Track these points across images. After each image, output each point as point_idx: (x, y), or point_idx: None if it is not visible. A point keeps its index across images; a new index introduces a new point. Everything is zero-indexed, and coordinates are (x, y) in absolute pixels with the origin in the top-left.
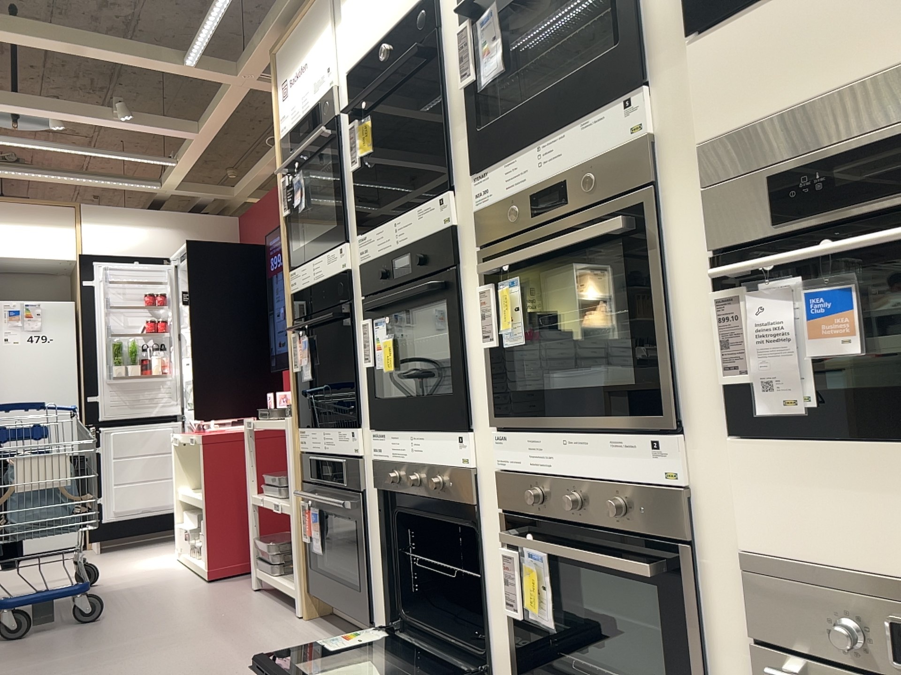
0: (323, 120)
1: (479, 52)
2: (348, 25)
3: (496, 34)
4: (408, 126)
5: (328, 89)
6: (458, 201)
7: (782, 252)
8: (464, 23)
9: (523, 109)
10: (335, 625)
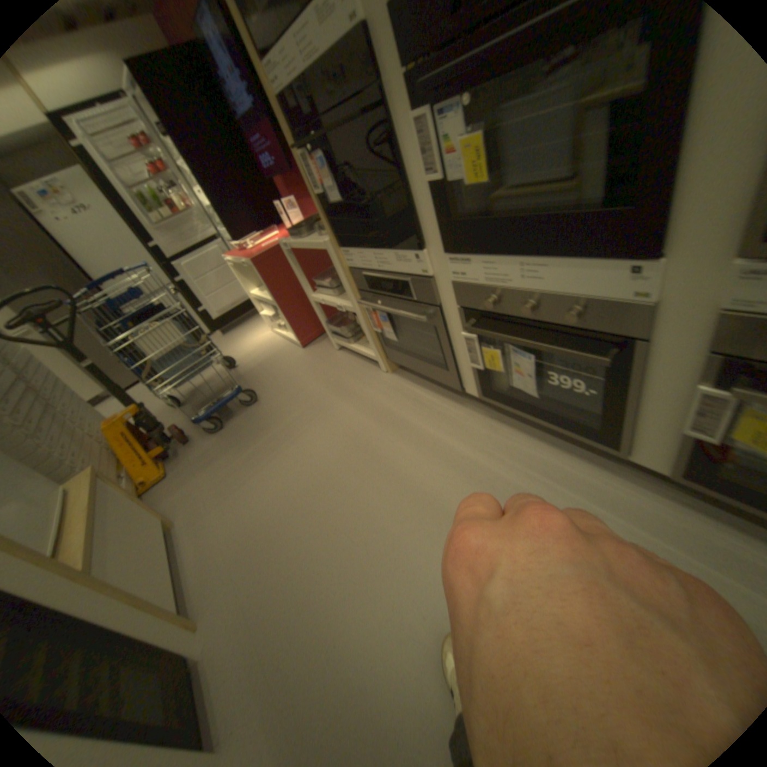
0: None
1: None
2: None
3: None
4: None
5: None
6: None
7: None
8: None
9: None
10: (413, 375)
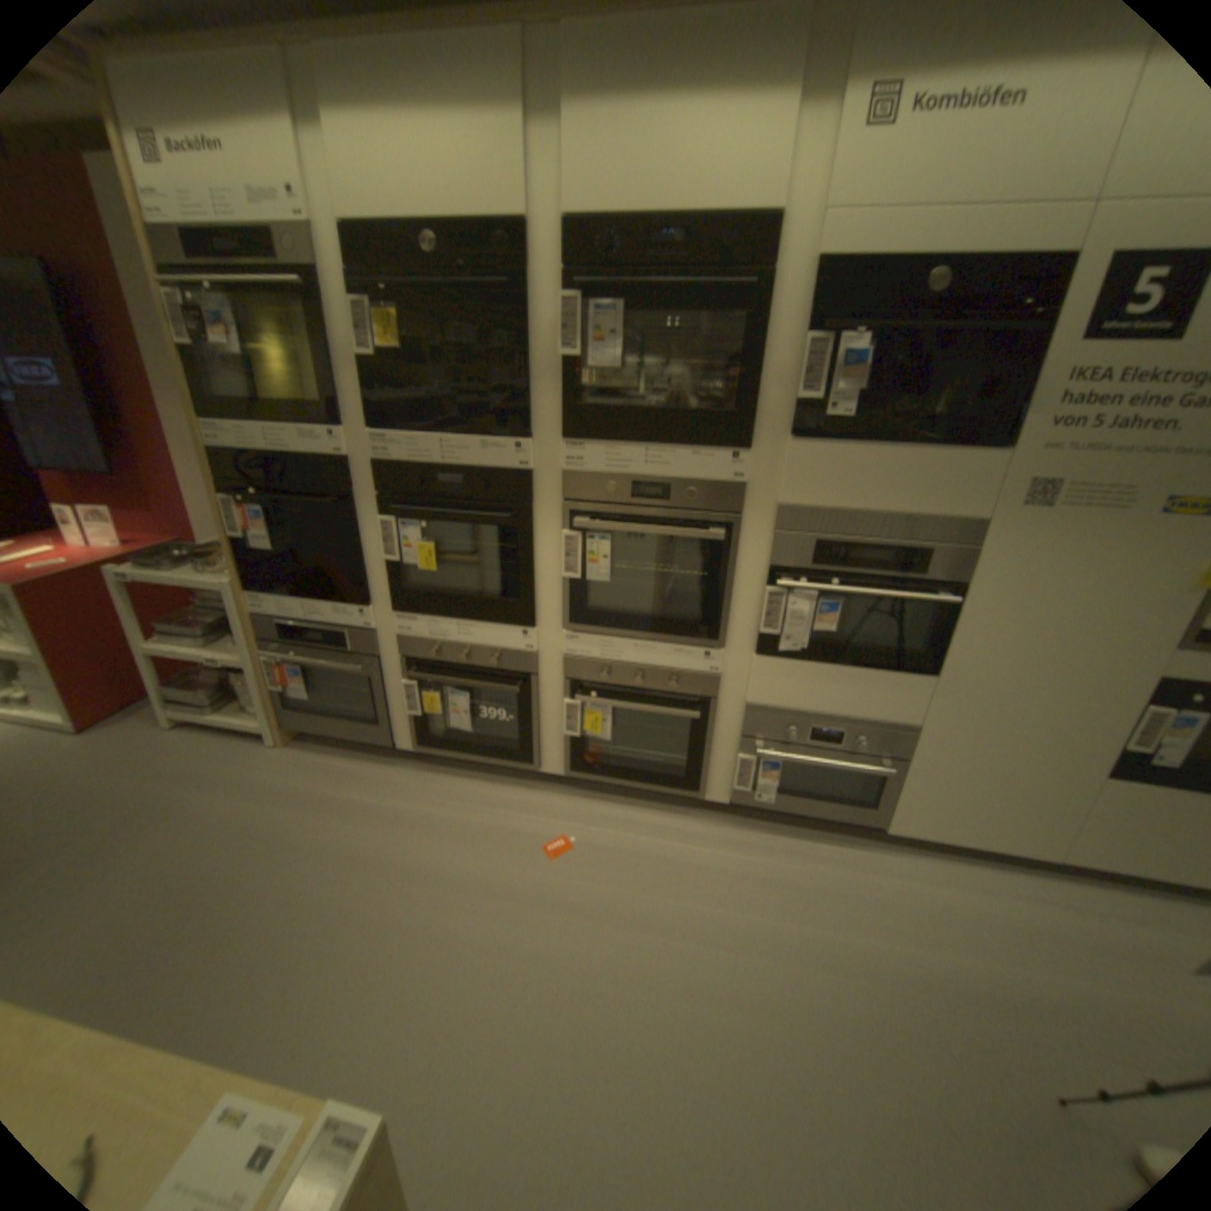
0: (282, 257)
1: (592, 334)
2: (344, 152)
3: (621, 334)
4: (454, 340)
5: (289, 217)
6: (537, 452)
7: (811, 580)
8: (576, 294)
9: (634, 411)
10: (319, 747)
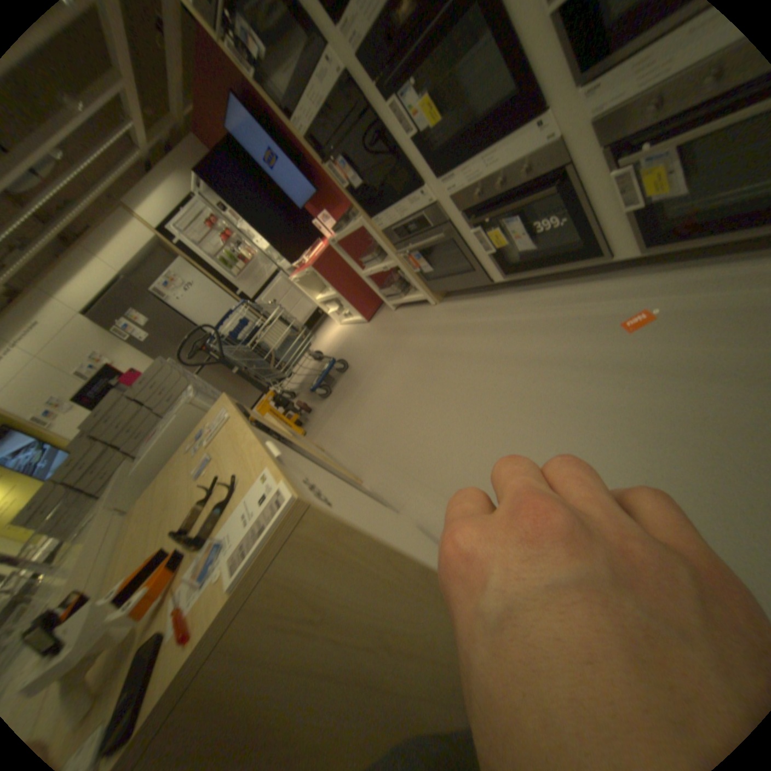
0: None
1: None
2: None
3: None
4: None
5: None
6: None
7: None
8: None
9: None
10: (457, 296)
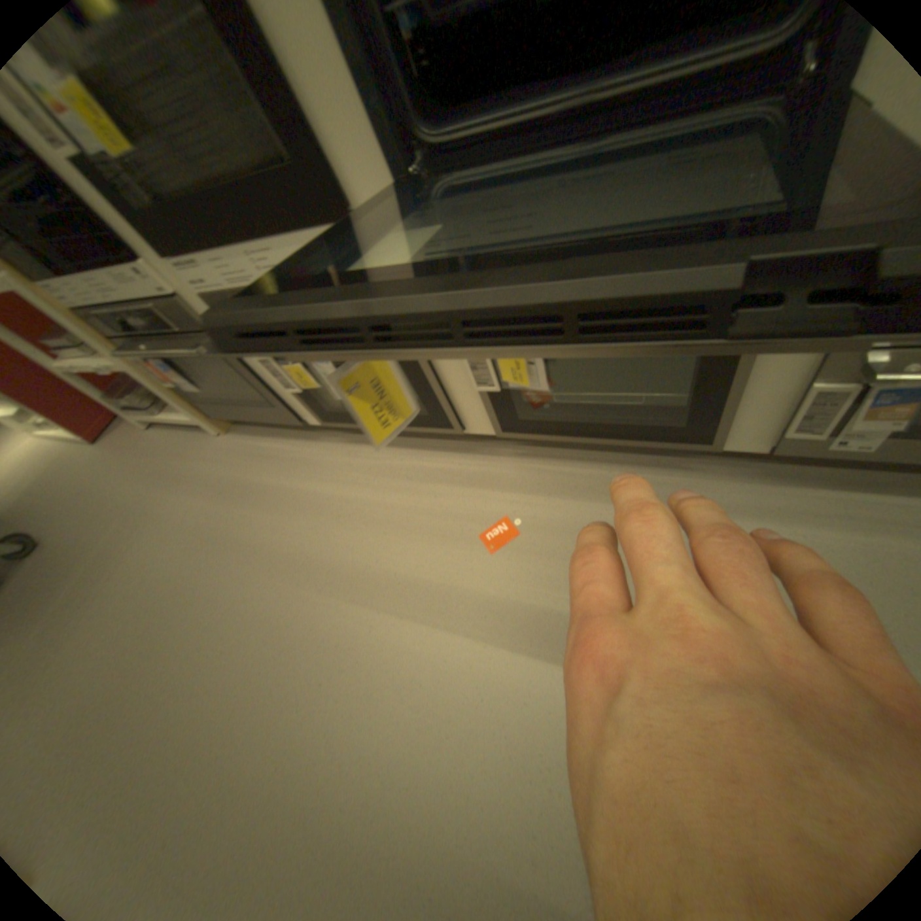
0: None
1: None
2: None
3: None
4: None
5: None
6: None
7: None
8: None
9: None
10: (254, 427)
